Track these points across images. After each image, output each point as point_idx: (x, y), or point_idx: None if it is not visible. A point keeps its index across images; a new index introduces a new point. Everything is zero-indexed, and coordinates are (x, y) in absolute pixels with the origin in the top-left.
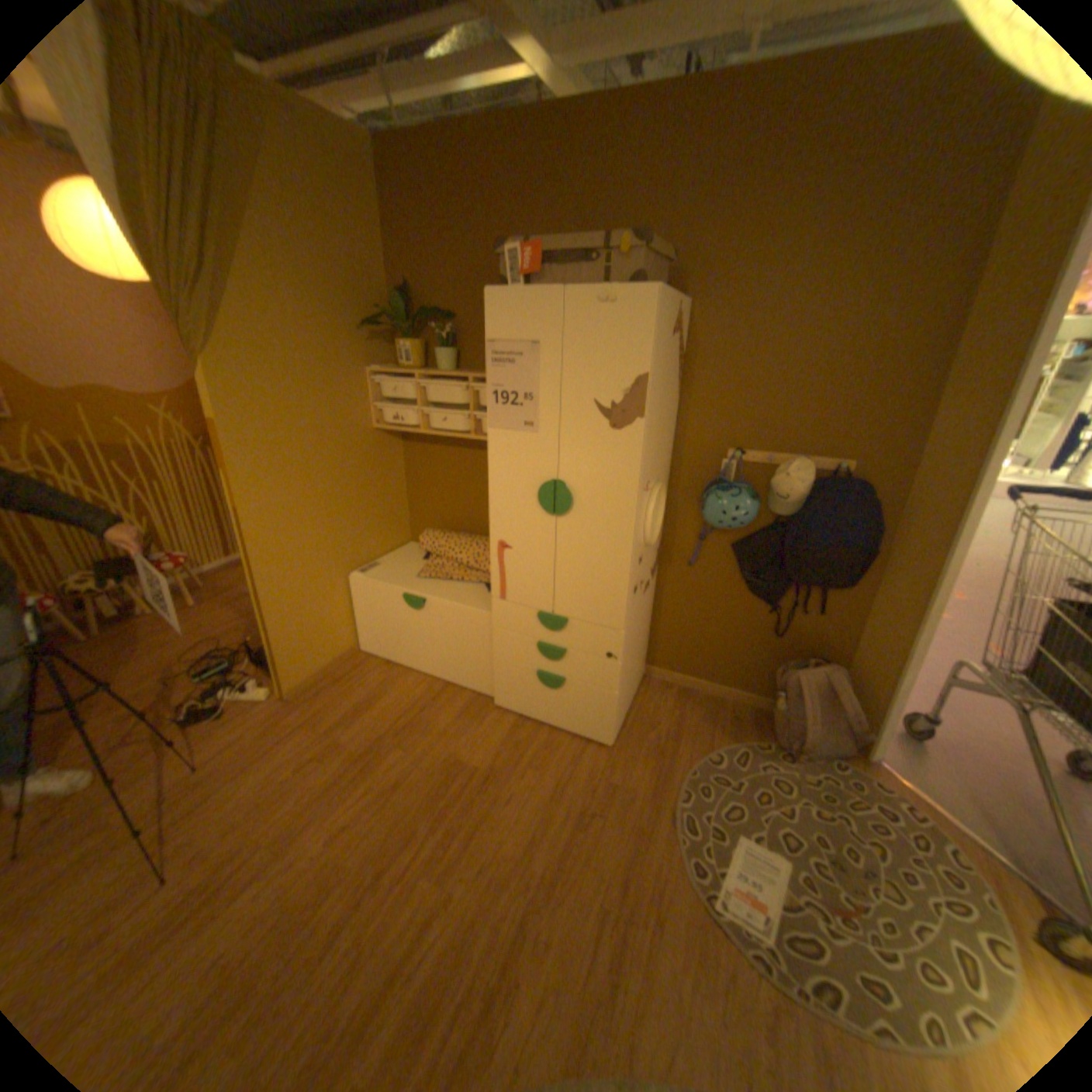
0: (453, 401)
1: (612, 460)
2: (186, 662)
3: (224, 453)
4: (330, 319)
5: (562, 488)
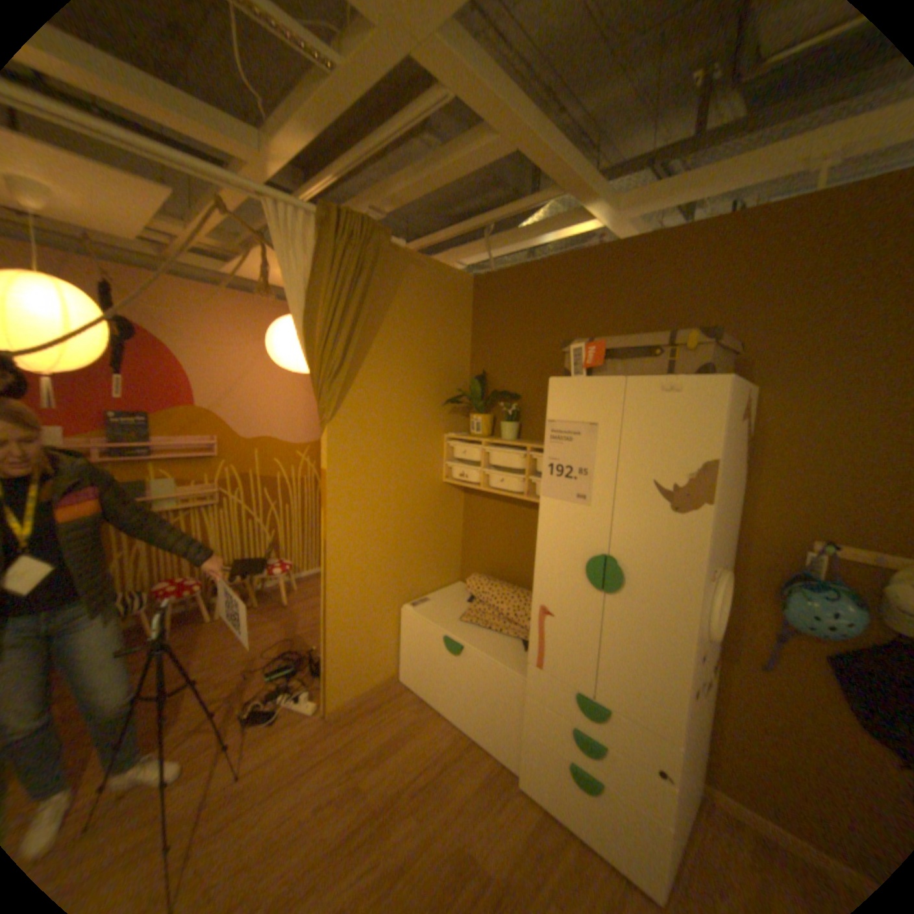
0: (511, 464)
1: (674, 543)
2: (266, 658)
3: (327, 494)
4: (423, 398)
5: (613, 564)
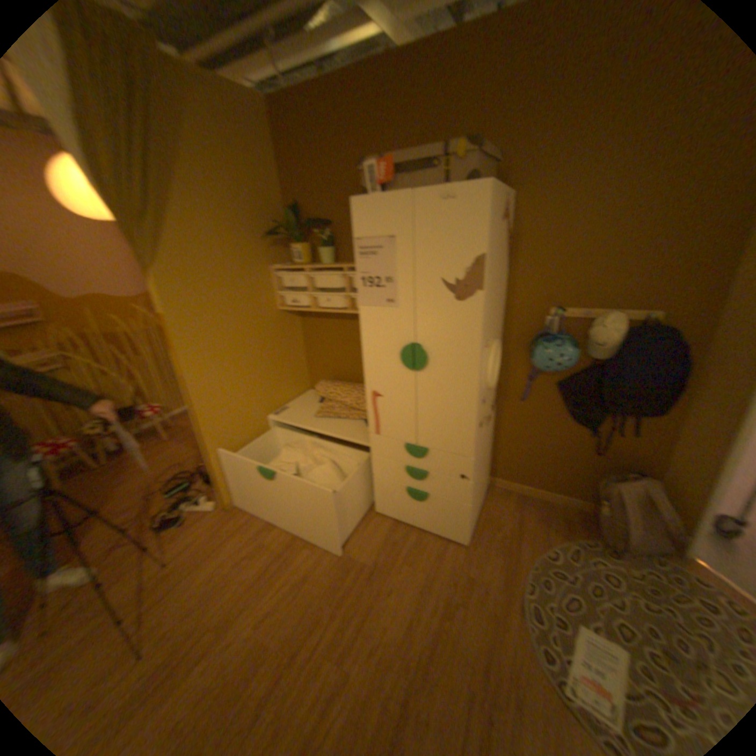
0: (333, 285)
1: (458, 324)
2: (159, 482)
3: (169, 336)
4: (240, 232)
5: (418, 348)
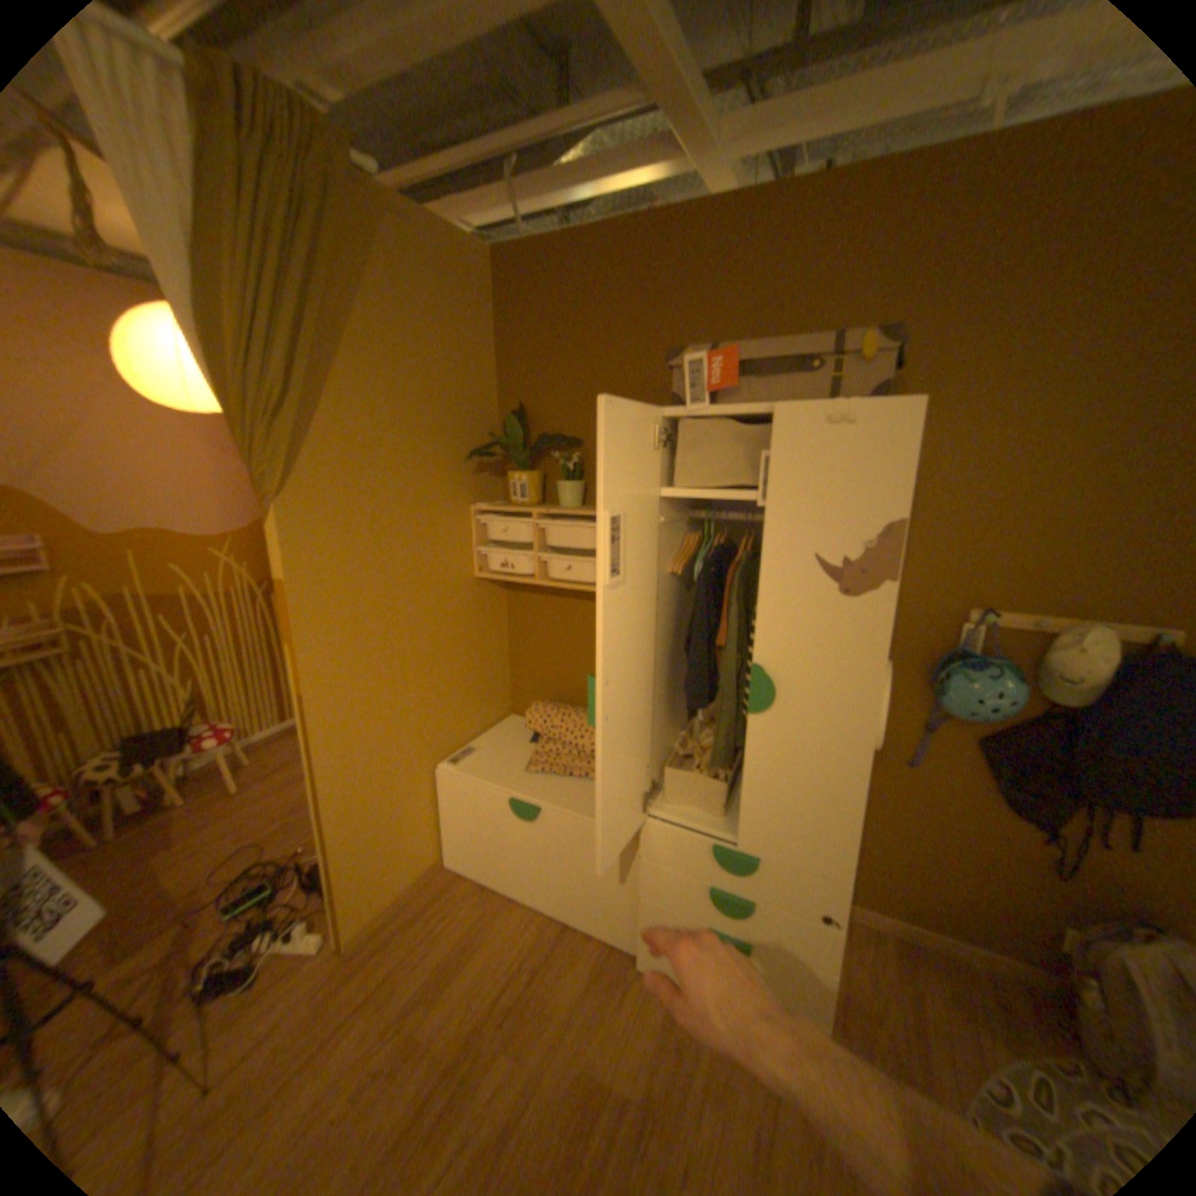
0: (582, 544)
1: (843, 638)
2: (218, 881)
3: (293, 621)
4: (434, 449)
5: (761, 674)
